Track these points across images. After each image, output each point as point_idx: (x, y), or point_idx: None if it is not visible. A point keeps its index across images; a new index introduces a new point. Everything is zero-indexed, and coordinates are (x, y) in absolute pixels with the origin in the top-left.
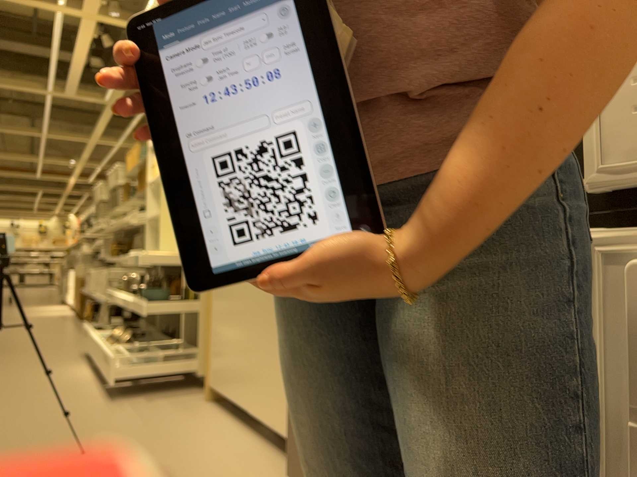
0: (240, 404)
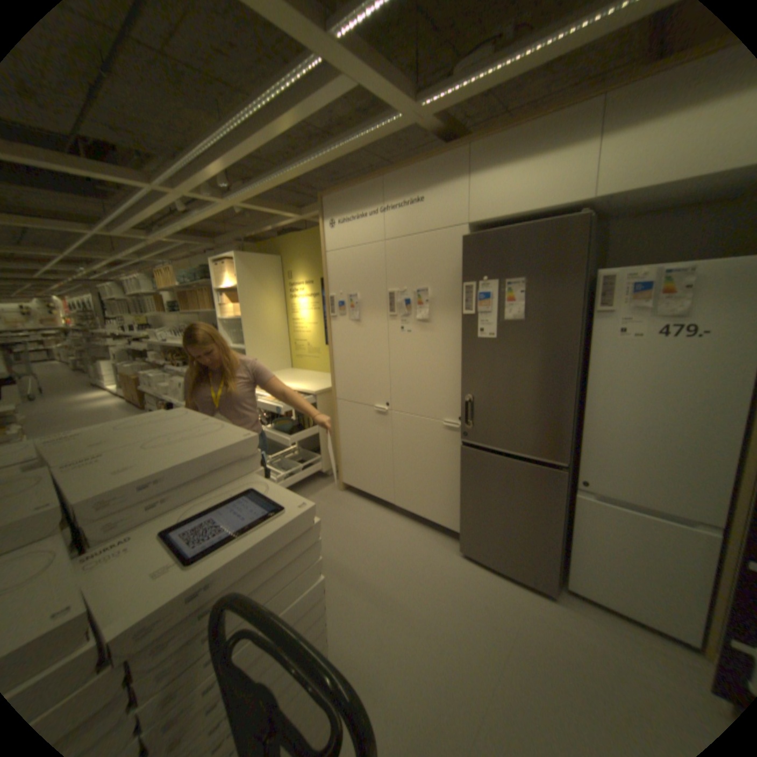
0: (383, 498)
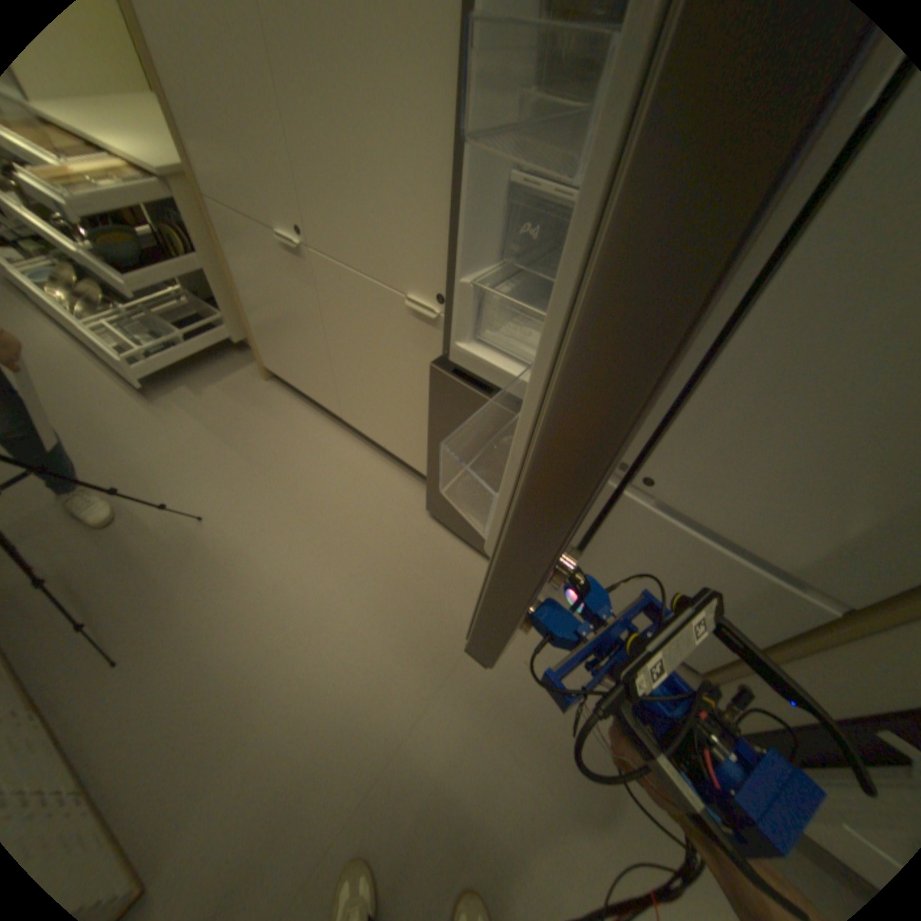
0: (325, 405)
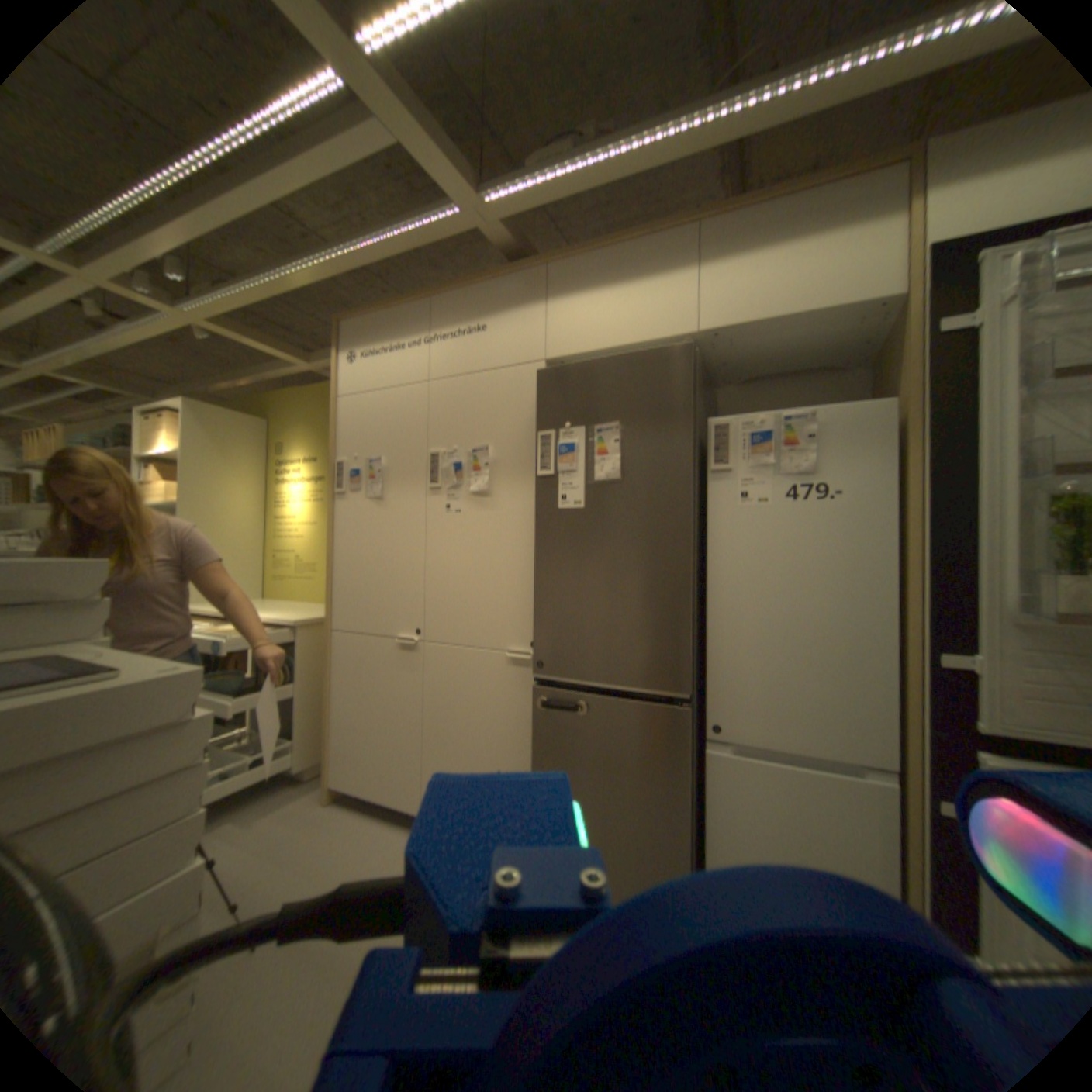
0: (401, 808)
